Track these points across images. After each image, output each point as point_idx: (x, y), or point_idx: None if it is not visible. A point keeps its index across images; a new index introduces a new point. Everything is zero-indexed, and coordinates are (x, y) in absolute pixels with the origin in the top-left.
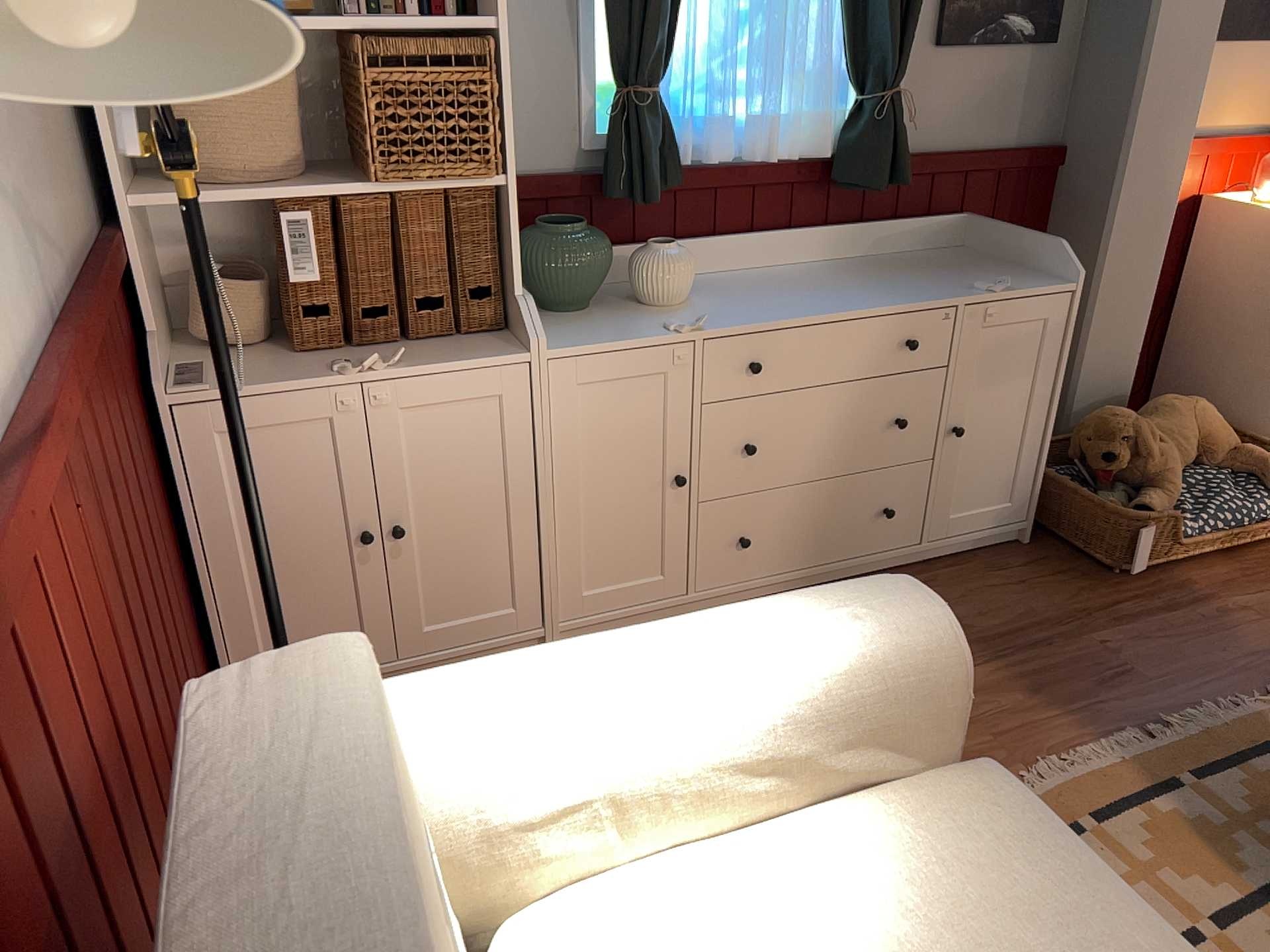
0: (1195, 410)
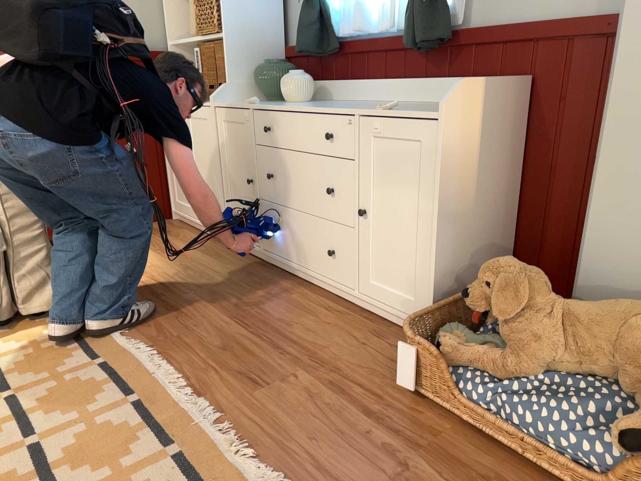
0: (637, 316)
